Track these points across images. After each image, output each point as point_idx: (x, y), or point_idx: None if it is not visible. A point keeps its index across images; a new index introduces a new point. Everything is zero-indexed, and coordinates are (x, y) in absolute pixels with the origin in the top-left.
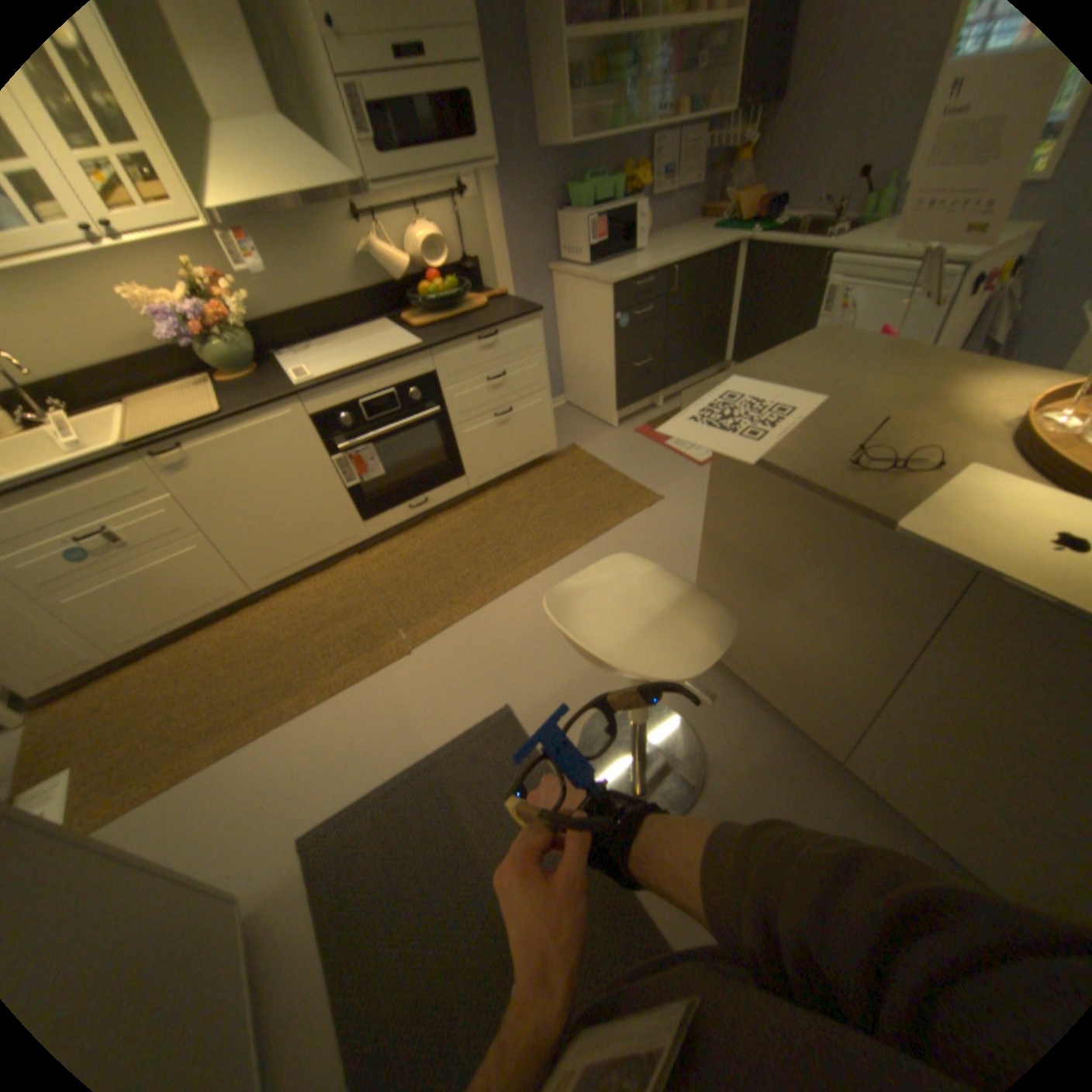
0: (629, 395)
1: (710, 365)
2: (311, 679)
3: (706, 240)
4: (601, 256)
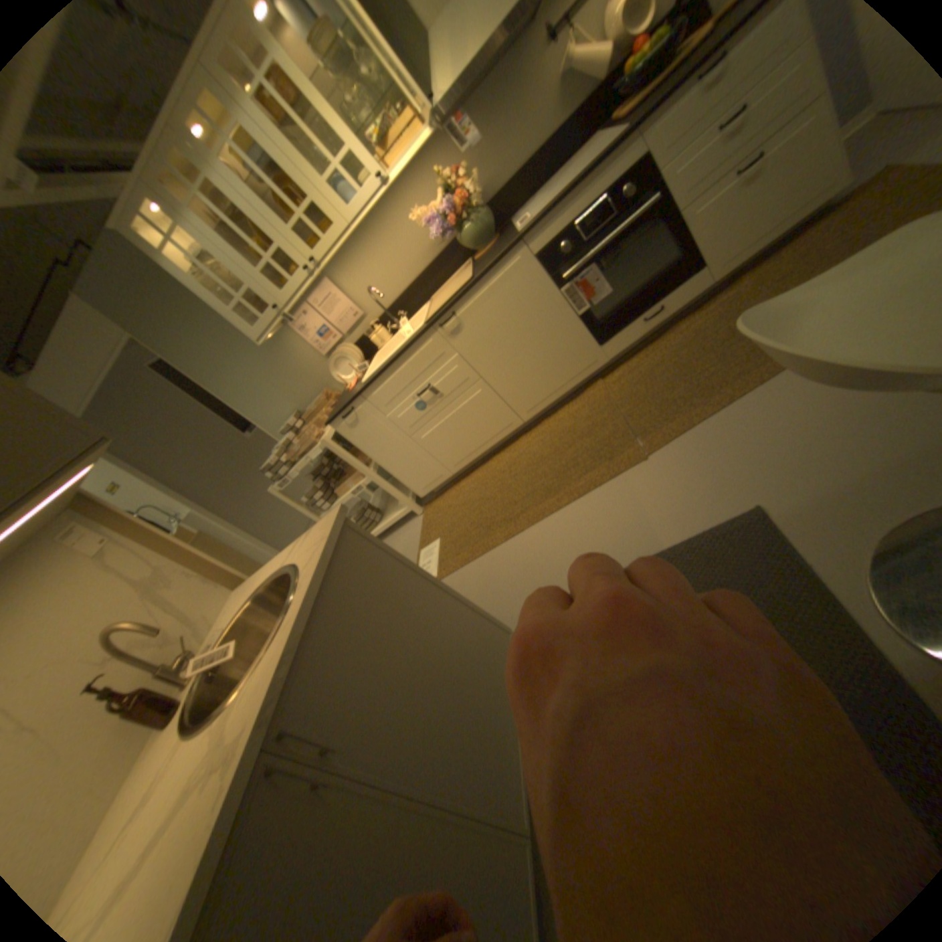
0: None
1: None
2: (565, 483)
3: None
4: None
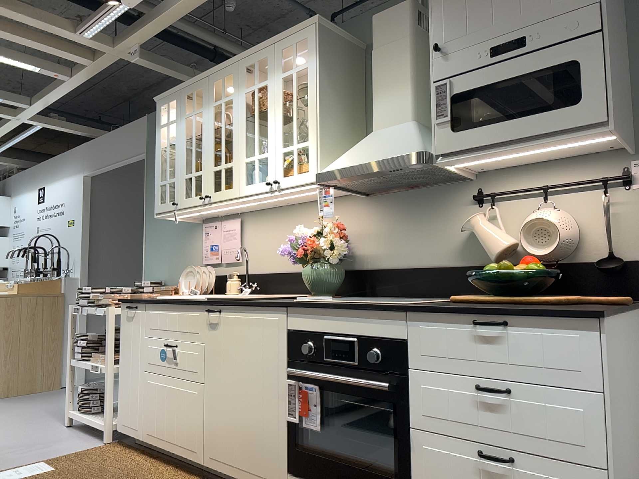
0: None
1: None
2: None
3: None
4: None
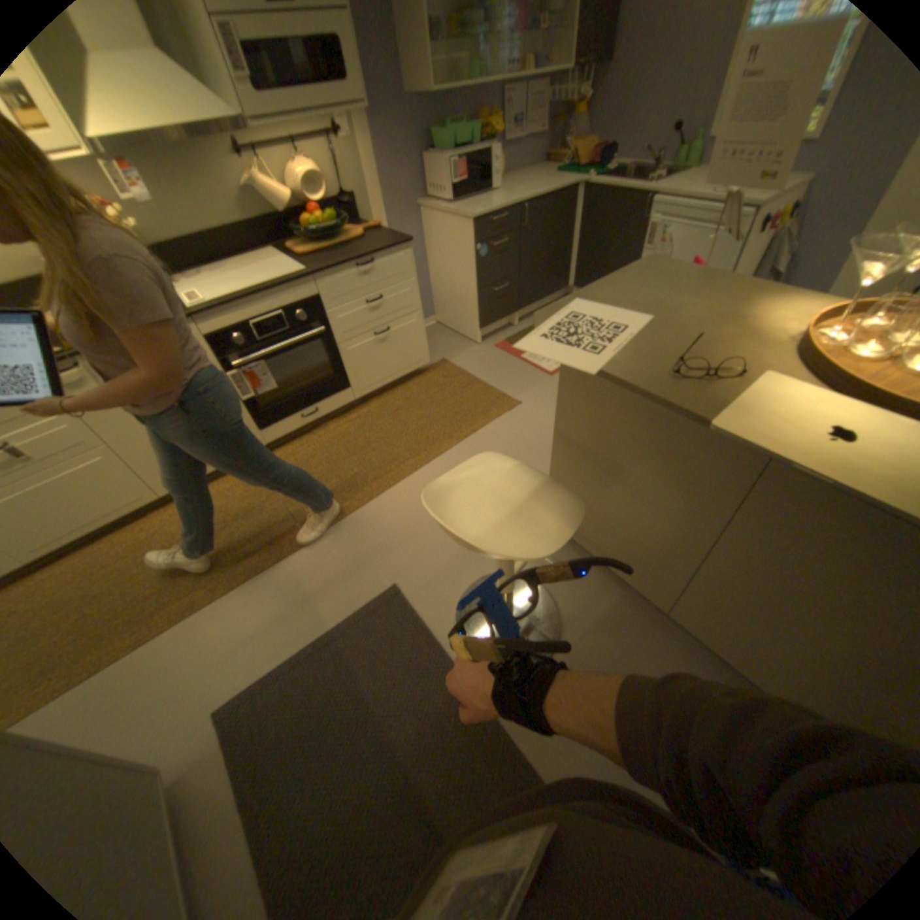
0: (490, 316)
1: (556, 289)
2: (218, 572)
3: (550, 181)
4: (462, 193)
